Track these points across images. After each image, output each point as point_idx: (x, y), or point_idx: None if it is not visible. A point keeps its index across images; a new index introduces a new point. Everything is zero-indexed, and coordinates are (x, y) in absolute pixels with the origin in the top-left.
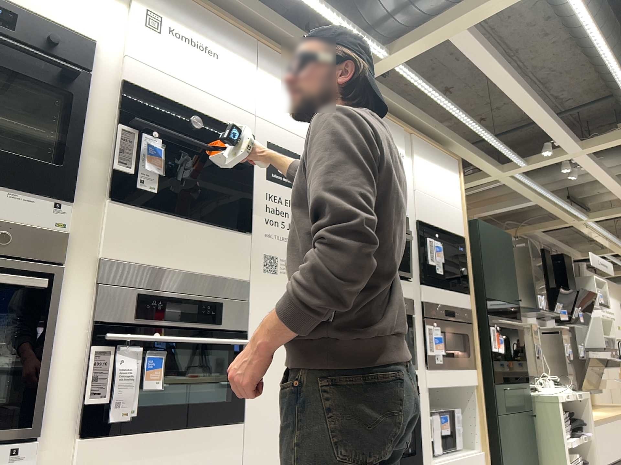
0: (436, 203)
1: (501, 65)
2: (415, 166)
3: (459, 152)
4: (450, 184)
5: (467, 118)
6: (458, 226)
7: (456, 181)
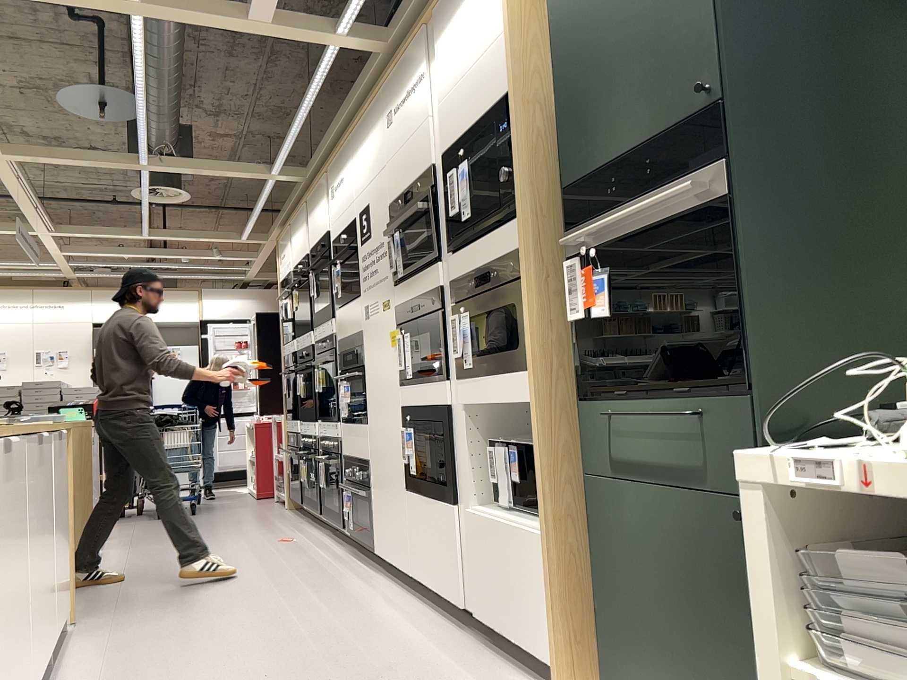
0: (464, 87)
1: None
2: (437, 64)
3: None
4: (485, 4)
5: None
6: (500, 80)
7: None
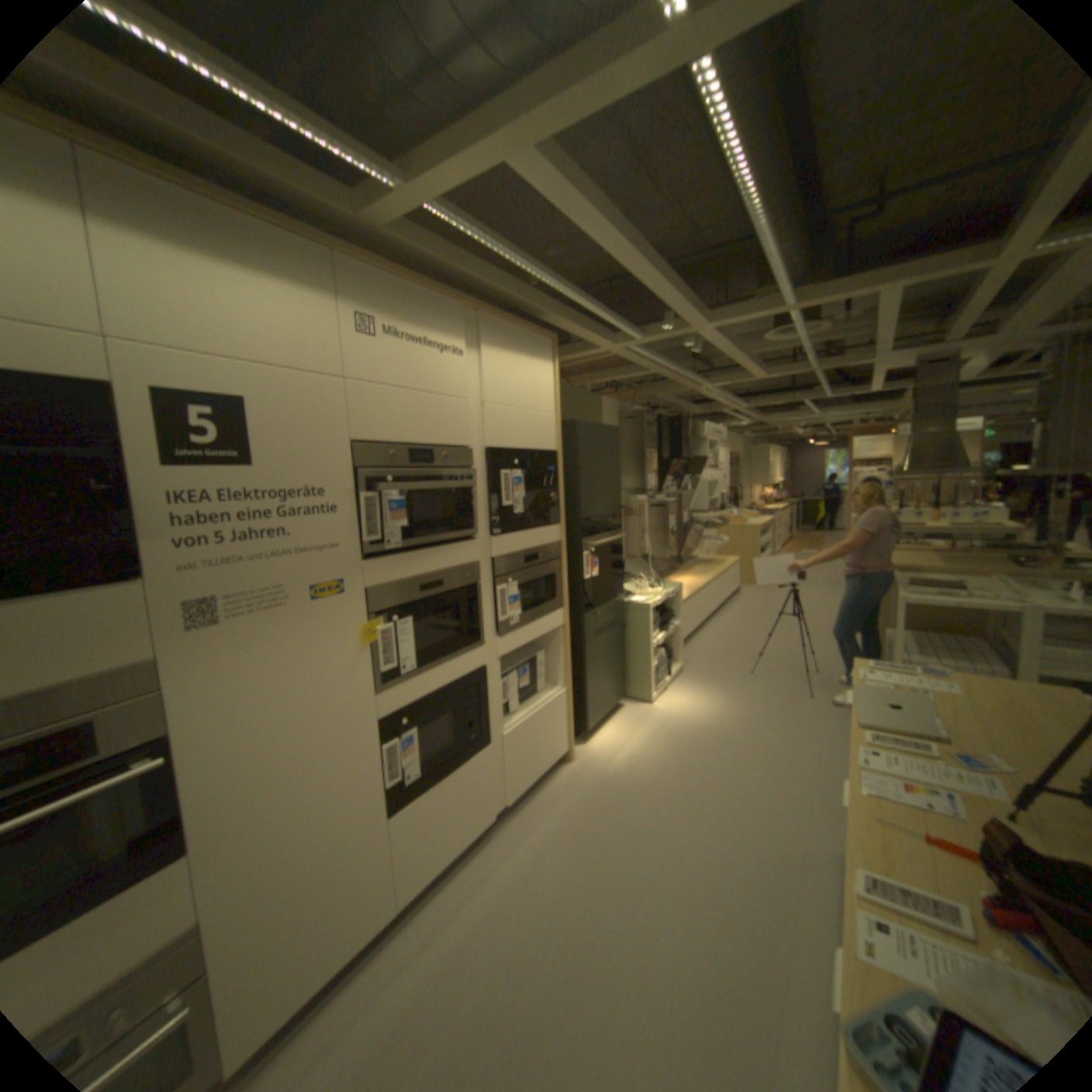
0: (517, 416)
1: (602, 213)
2: (484, 366)
3: (557, 324)
4: (539, 381)
5: (561, 284)
6: (548, 439)
7: (549, 374)
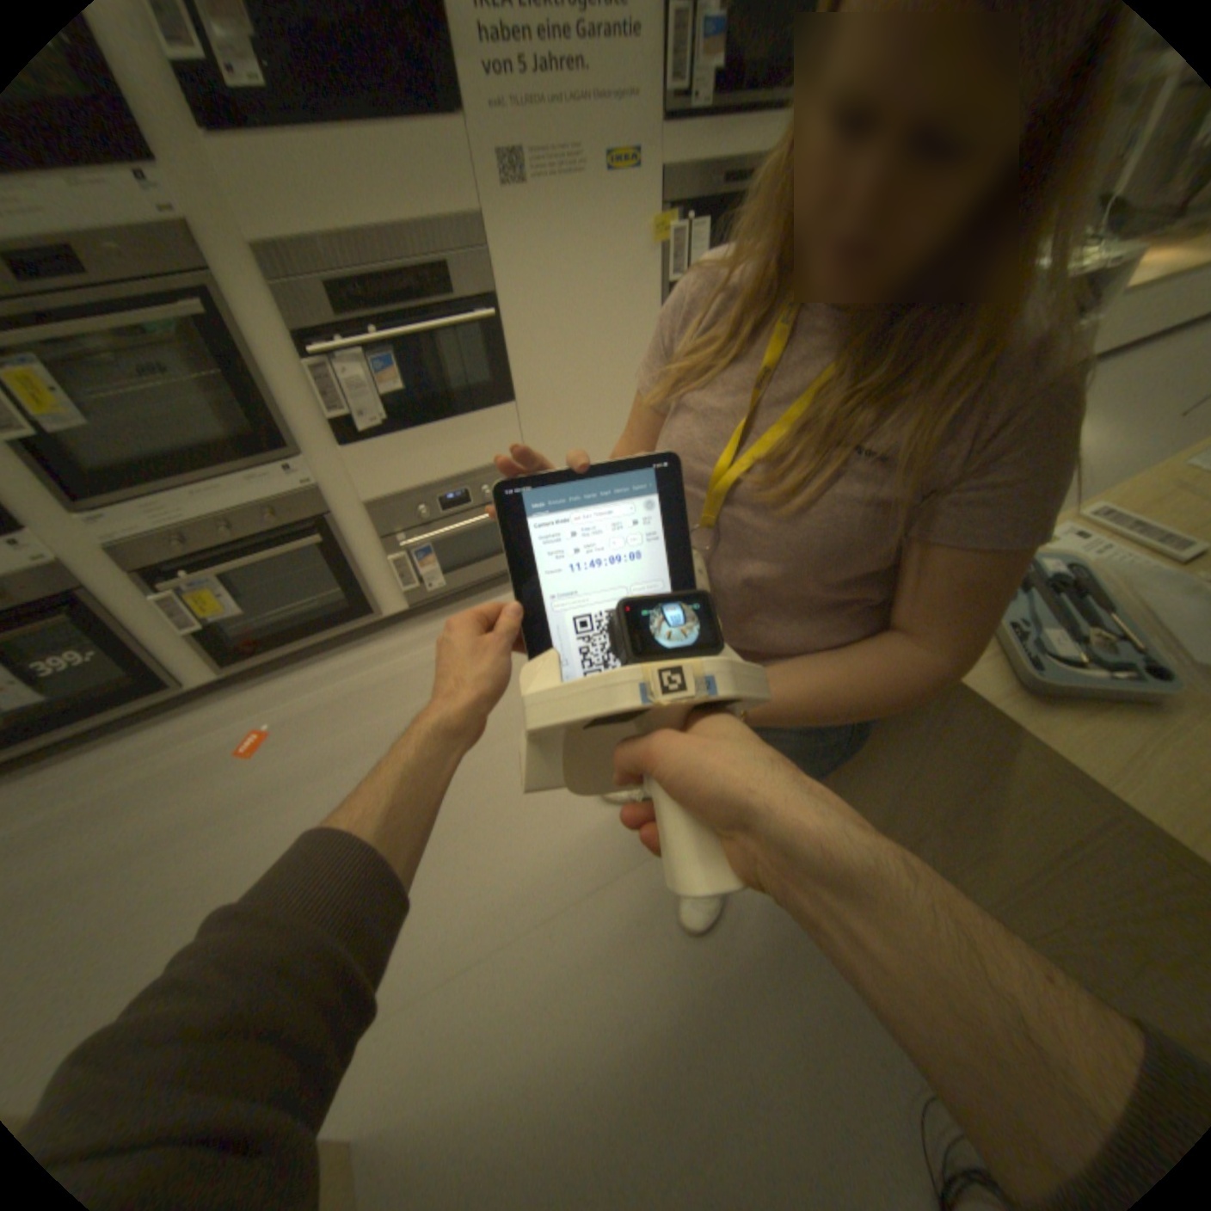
0: None
1: None
2: None
3: None
4: None
5: None
6: None
7: None
